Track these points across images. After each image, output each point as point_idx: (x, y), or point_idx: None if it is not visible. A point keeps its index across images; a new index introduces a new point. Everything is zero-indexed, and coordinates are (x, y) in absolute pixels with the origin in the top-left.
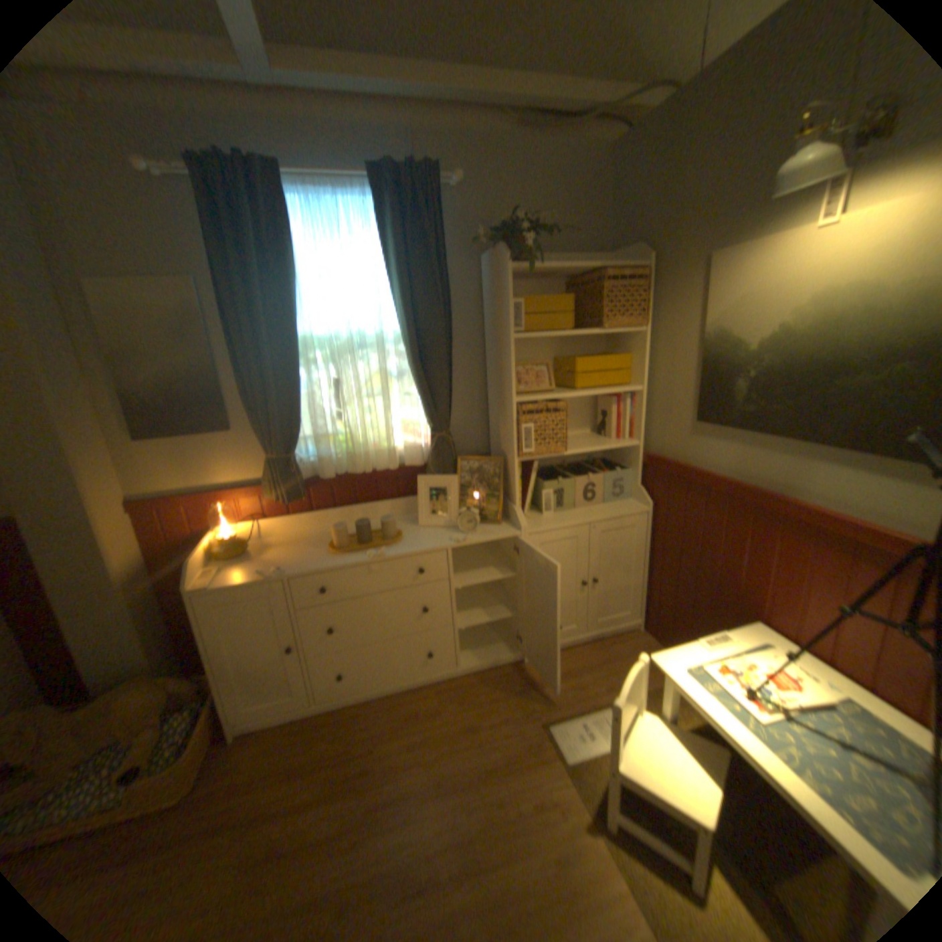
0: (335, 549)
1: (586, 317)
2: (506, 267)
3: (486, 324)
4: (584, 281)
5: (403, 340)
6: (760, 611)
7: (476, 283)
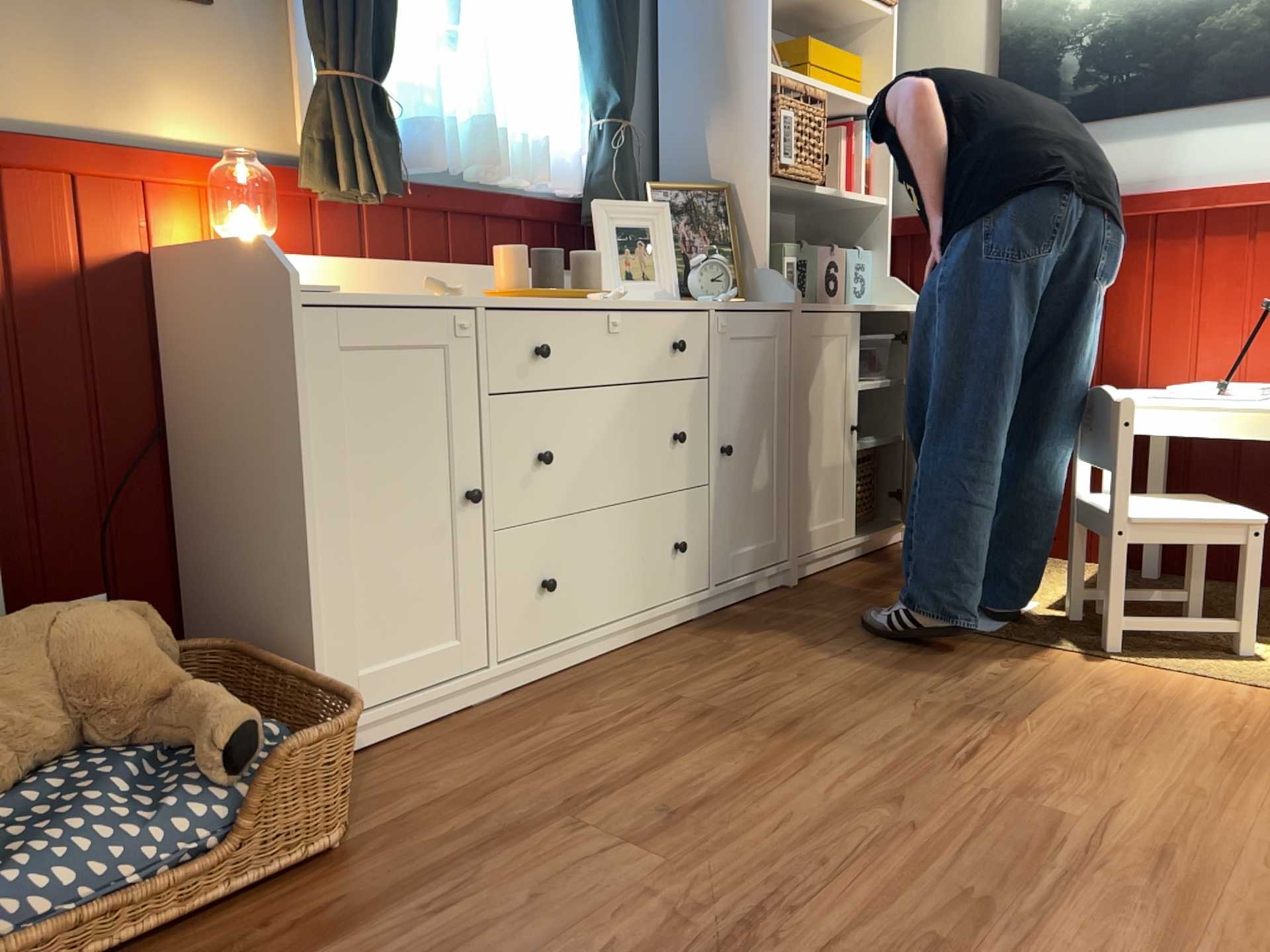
0: (516, 289)
1: None
2: None
3: None
4: None
5: None
6: (1127, 376)
7: None
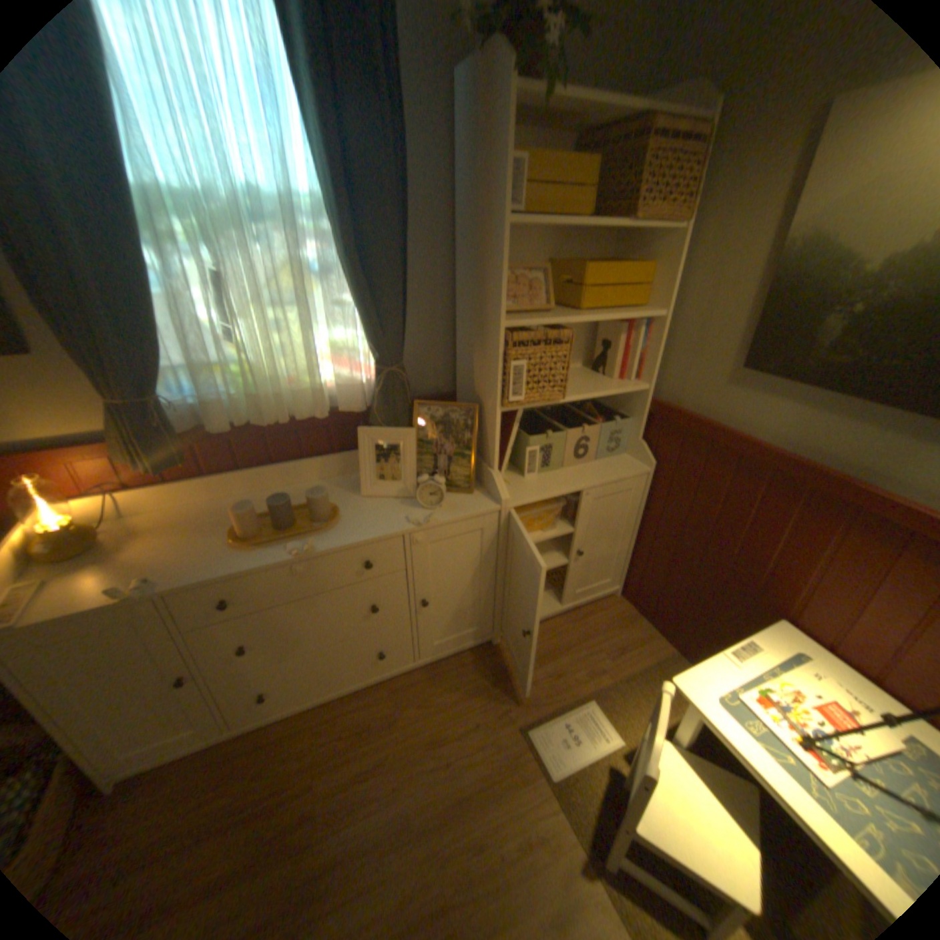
0: (239, 539)
1: (608, 197)
2: (509, 85)
3: (460, 196)
4: (613, 136)
5: (329, 209)
6: (786, 607)
7: (445, 120)
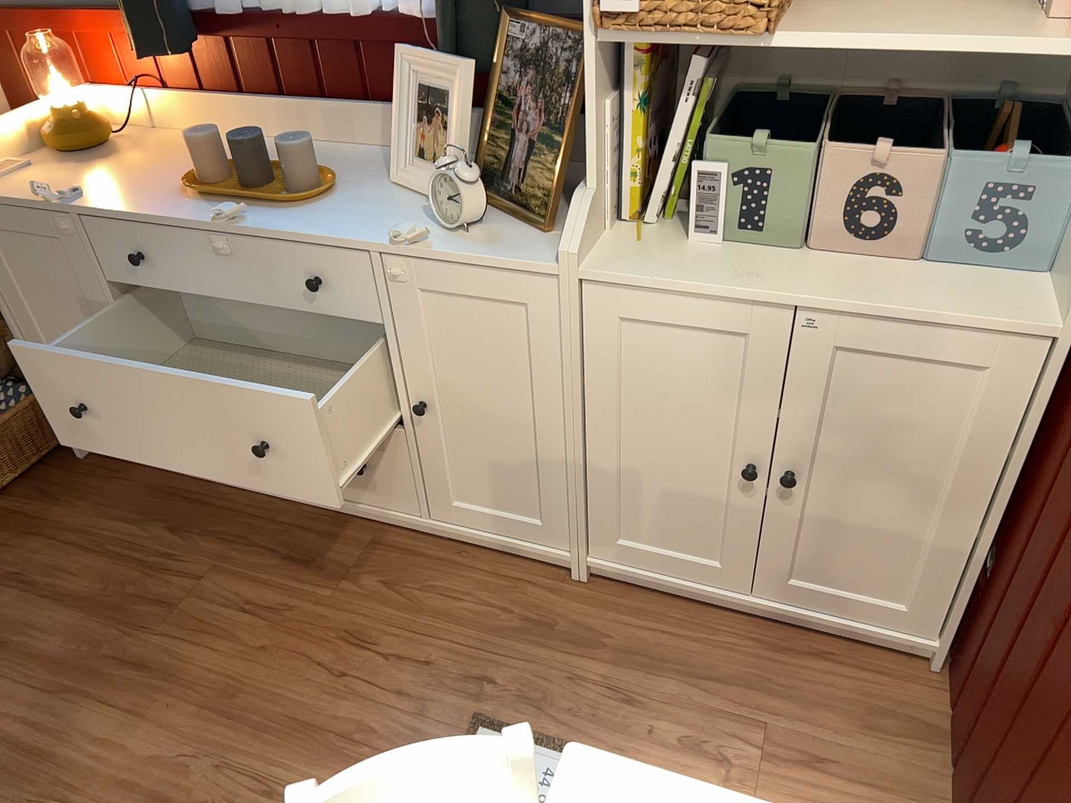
0: (198, 184)
1: None
2: None
3: None
4: None
5: None
6: None
7: None
